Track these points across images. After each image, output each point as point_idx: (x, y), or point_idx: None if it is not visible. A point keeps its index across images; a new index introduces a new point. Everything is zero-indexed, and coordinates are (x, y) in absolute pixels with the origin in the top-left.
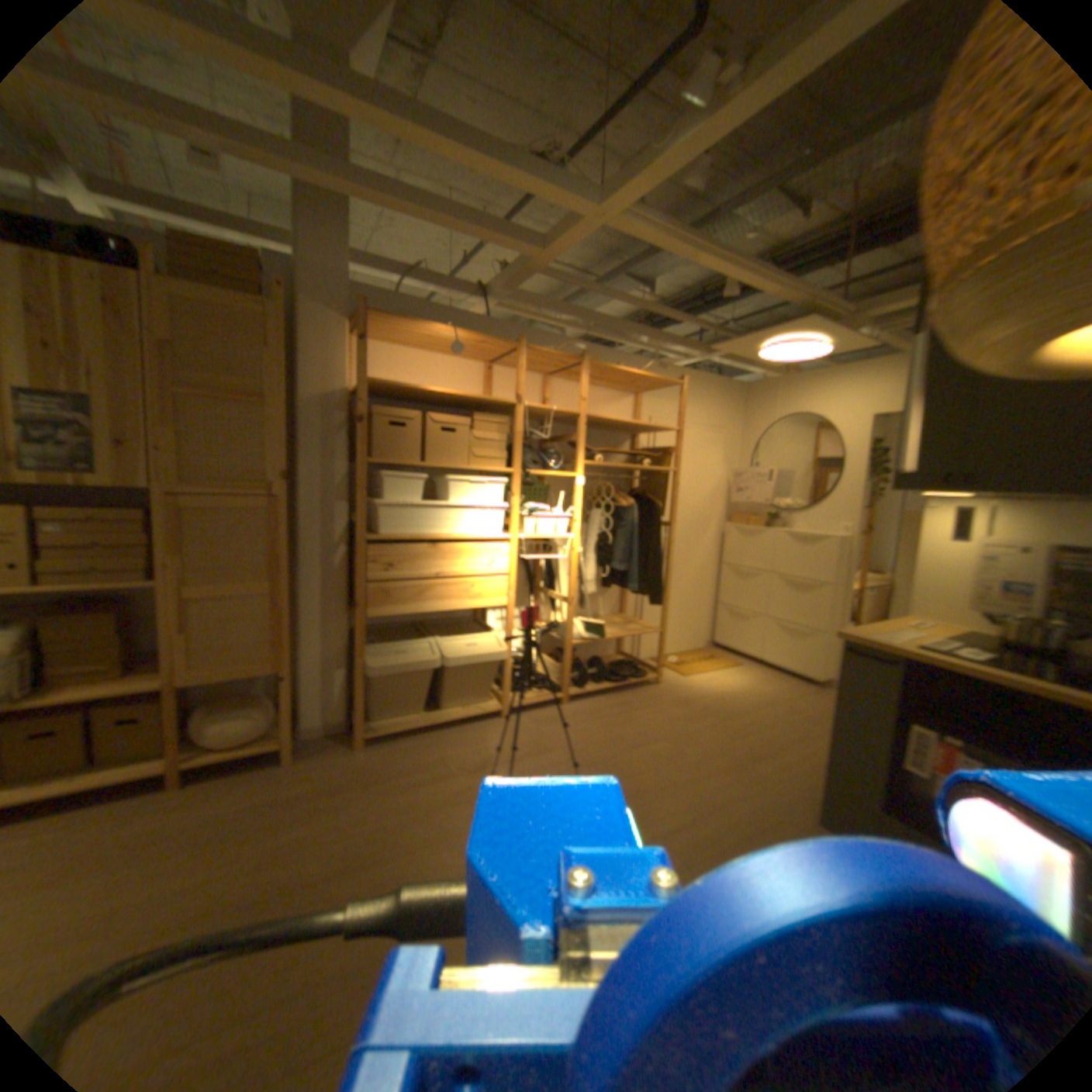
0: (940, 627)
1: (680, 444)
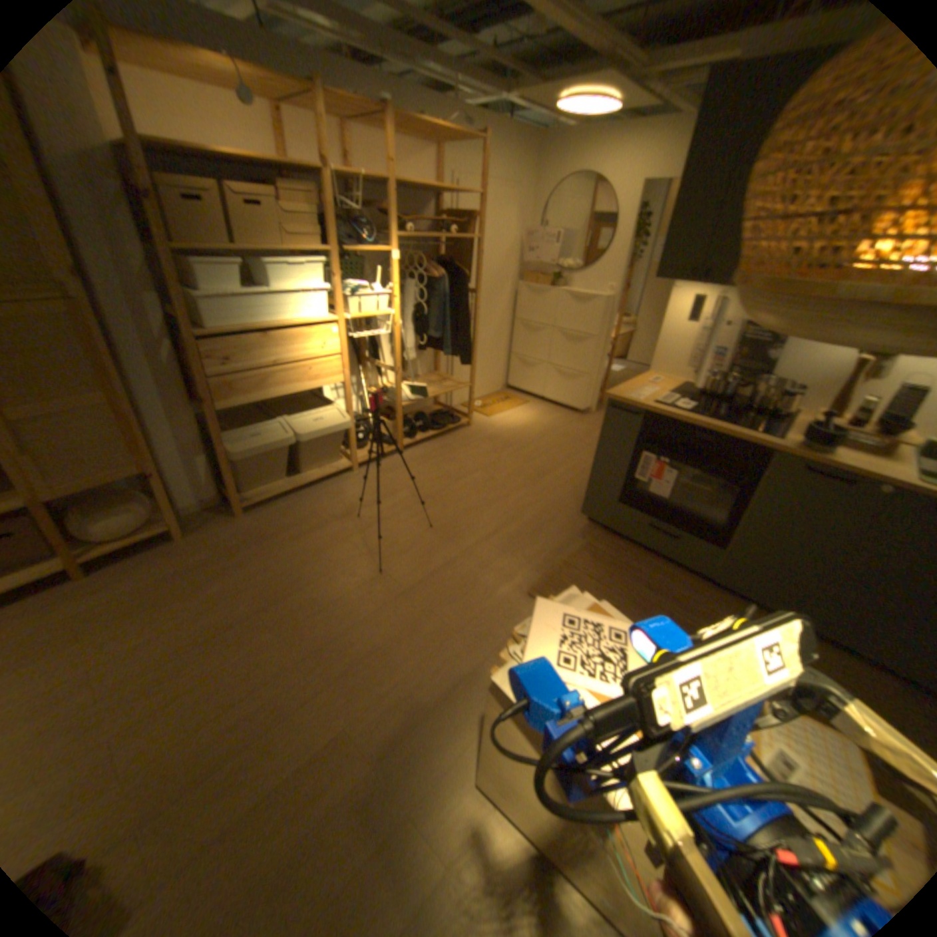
0: (666, 379)
1: (479, 205)
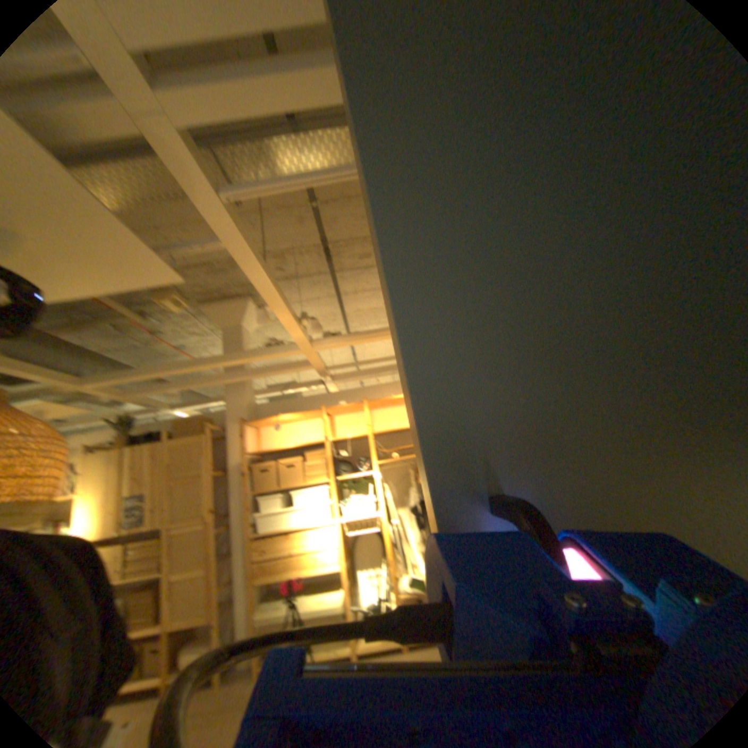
0: None
1: None
